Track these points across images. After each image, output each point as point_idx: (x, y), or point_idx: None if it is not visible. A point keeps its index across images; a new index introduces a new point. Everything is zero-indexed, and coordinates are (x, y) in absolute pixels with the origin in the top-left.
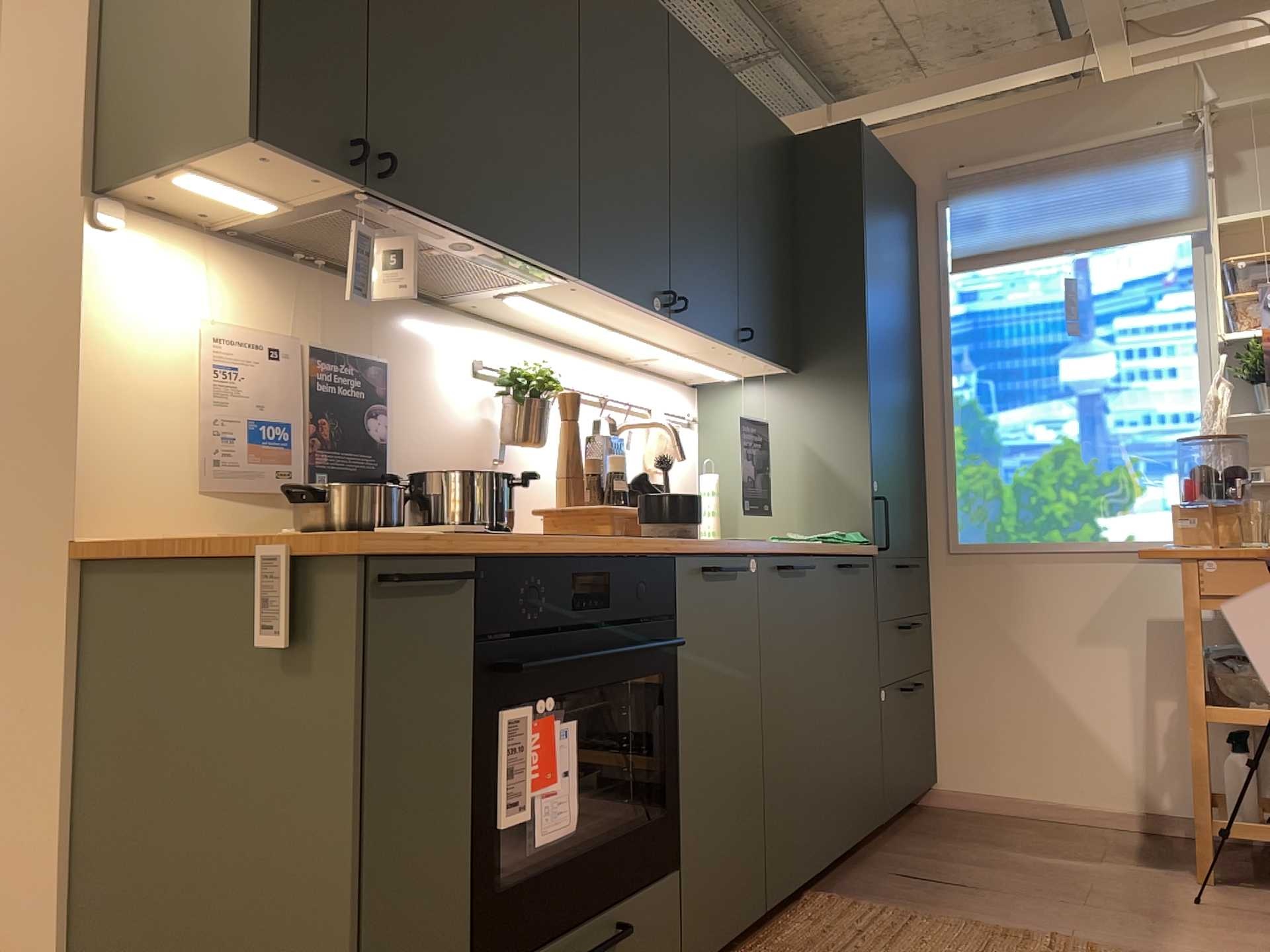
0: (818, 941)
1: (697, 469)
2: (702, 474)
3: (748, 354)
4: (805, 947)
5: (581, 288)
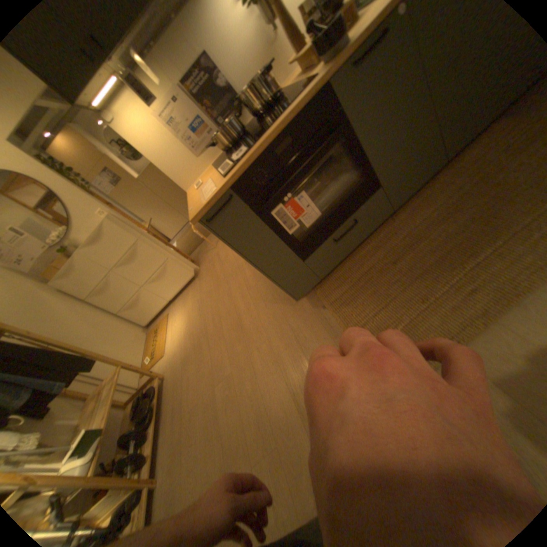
0: (478, 159)
1: None
2: None
3: None
4: (469, 165)
5: None
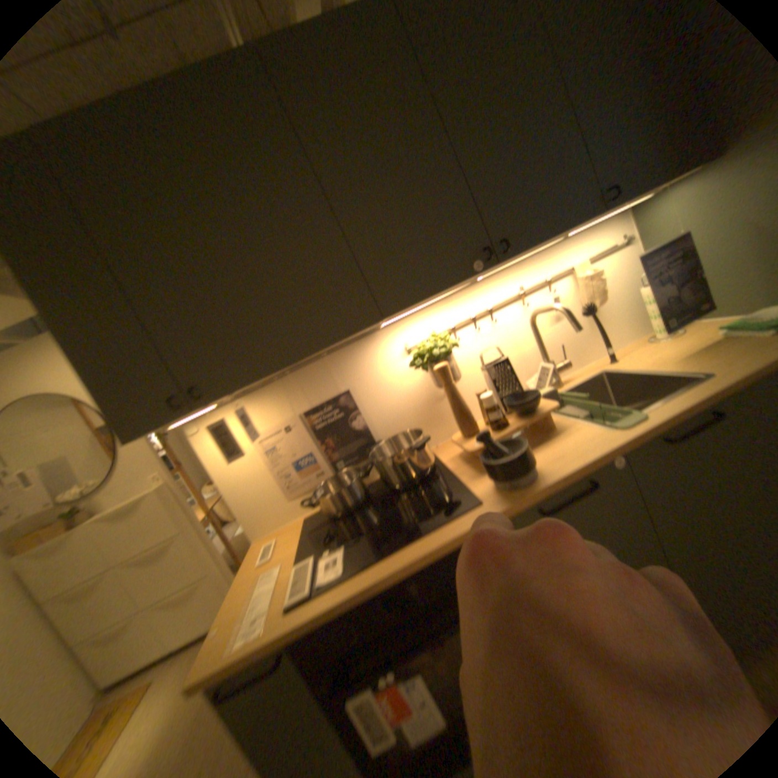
0: None
1: (641, 276)
2: (644, 282)
3: (630, 199)
4: None
5: (402, 309)
